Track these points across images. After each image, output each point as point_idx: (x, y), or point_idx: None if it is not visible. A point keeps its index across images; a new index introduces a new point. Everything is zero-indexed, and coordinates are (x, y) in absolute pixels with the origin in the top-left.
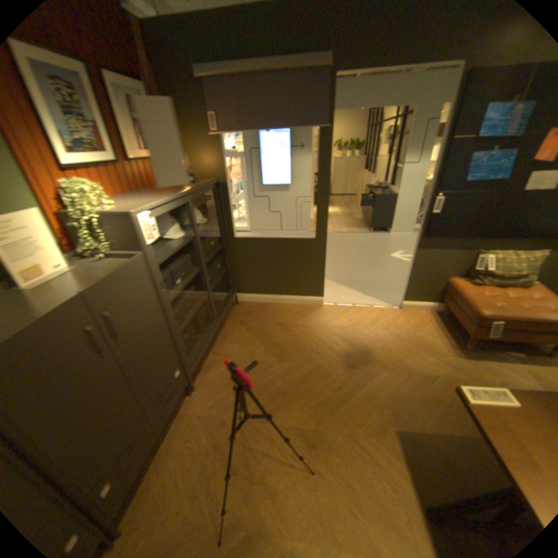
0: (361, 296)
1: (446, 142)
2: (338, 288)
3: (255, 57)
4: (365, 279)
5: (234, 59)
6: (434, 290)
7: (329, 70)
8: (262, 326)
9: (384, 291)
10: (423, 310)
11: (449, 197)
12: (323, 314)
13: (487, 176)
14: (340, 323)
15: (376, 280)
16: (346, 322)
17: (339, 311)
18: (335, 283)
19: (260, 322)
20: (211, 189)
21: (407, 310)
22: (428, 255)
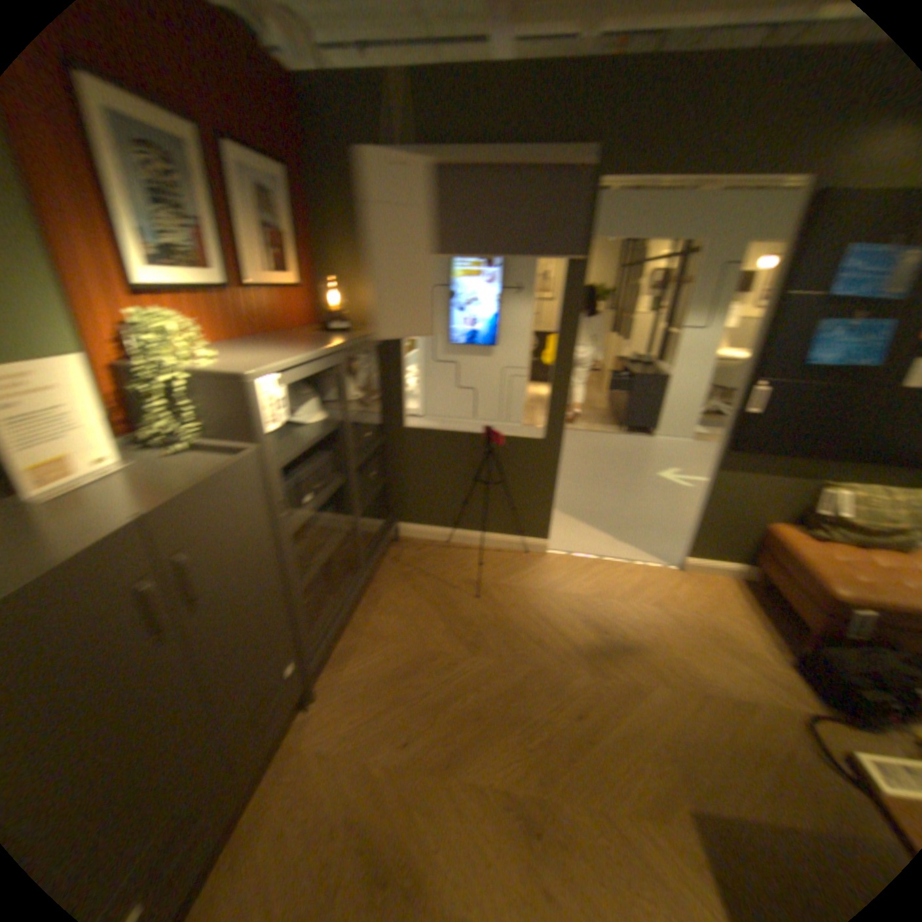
0: (614, 544)
1: (777, 301)
2: (573, 526)
3: (473, 143)
4: (618, 513)
5: (438, 144)
6: (744, 545)
7: (592, 173)
8: (442, 586)
9: (652, 538)
10: (723, 578)
11: (778, 390)
12: (549, 572)
13: (844, 361)
14: (580, 592)
15: (638, 518)
16: (589, 589)
17: (576, 569)
18: (568, 518)
19: (439, 578)
20: (377, 346)
21: (695, 576)
22: (737, 483)
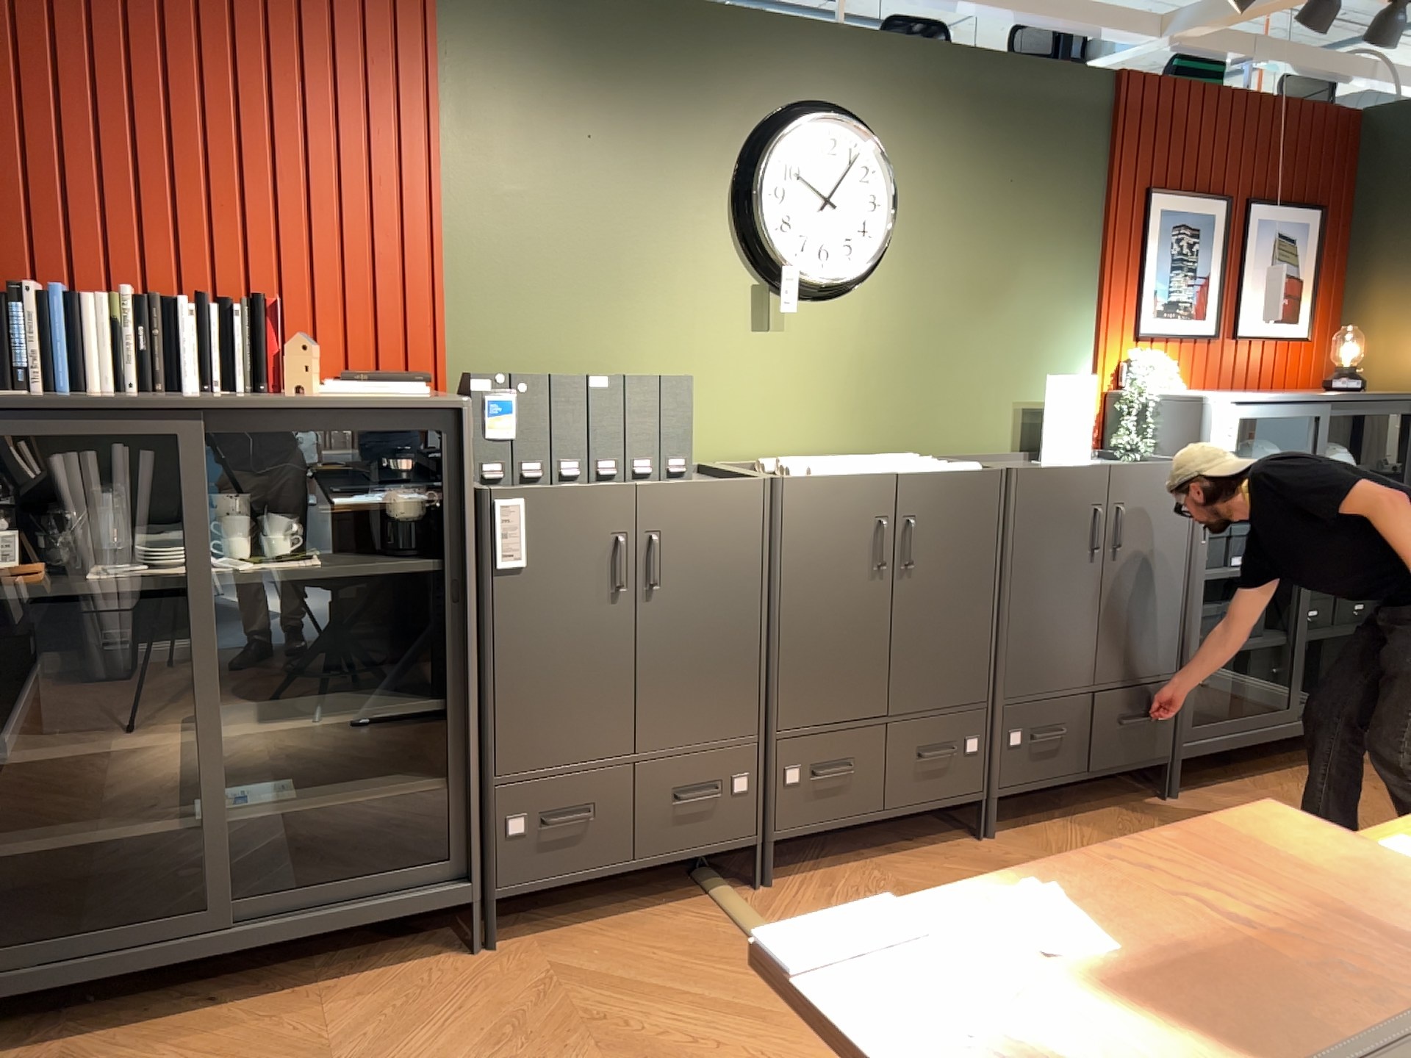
0: None
1: None
2: None
3: None
4: None
5: None
6: None
7: None
8: None
9: None
10: None
11: None
12: None
13: None
14: None
15: None
16: None
17: None
18: None
19: None
20: (1403, 419)
21: None
22: None
